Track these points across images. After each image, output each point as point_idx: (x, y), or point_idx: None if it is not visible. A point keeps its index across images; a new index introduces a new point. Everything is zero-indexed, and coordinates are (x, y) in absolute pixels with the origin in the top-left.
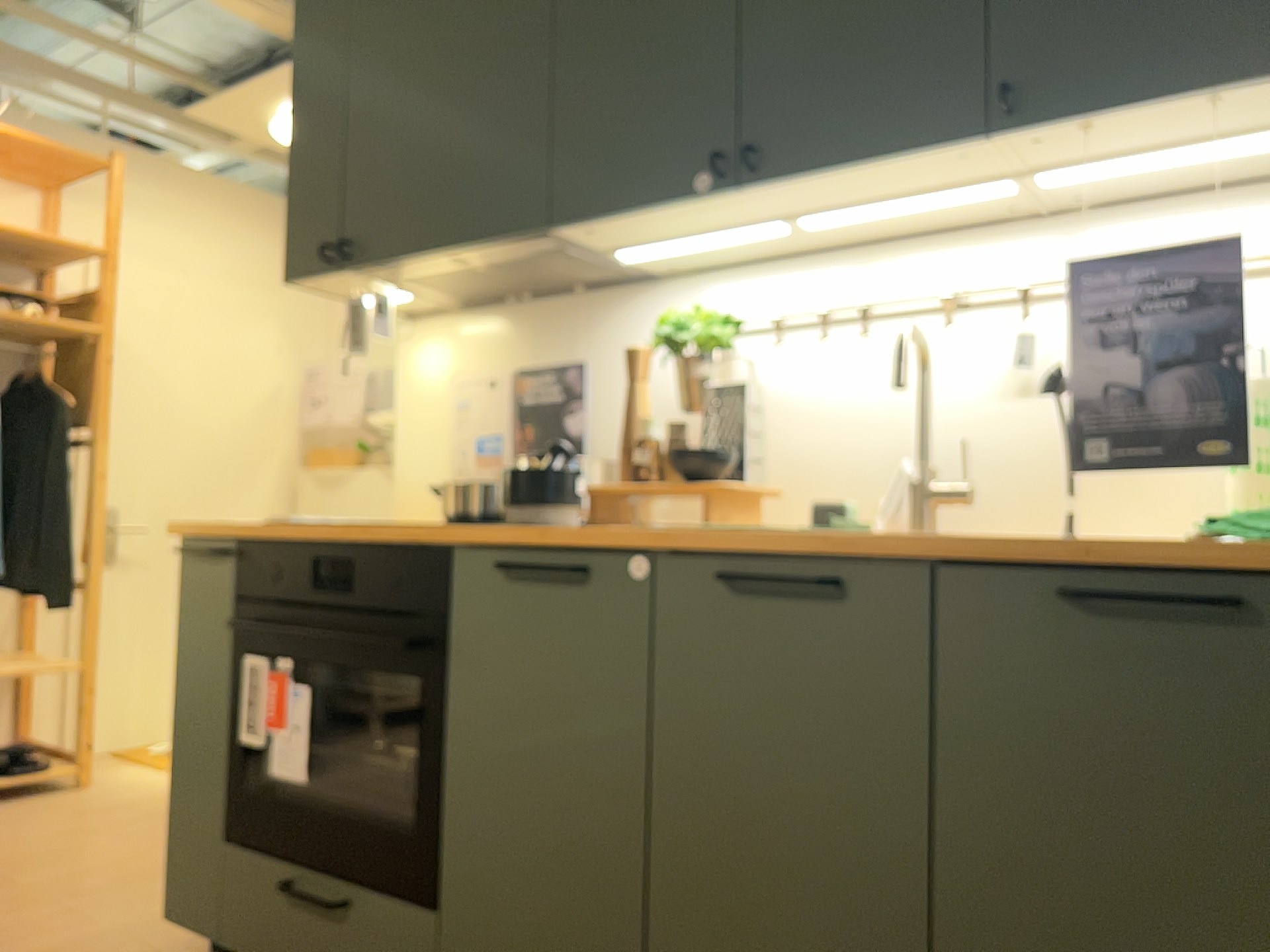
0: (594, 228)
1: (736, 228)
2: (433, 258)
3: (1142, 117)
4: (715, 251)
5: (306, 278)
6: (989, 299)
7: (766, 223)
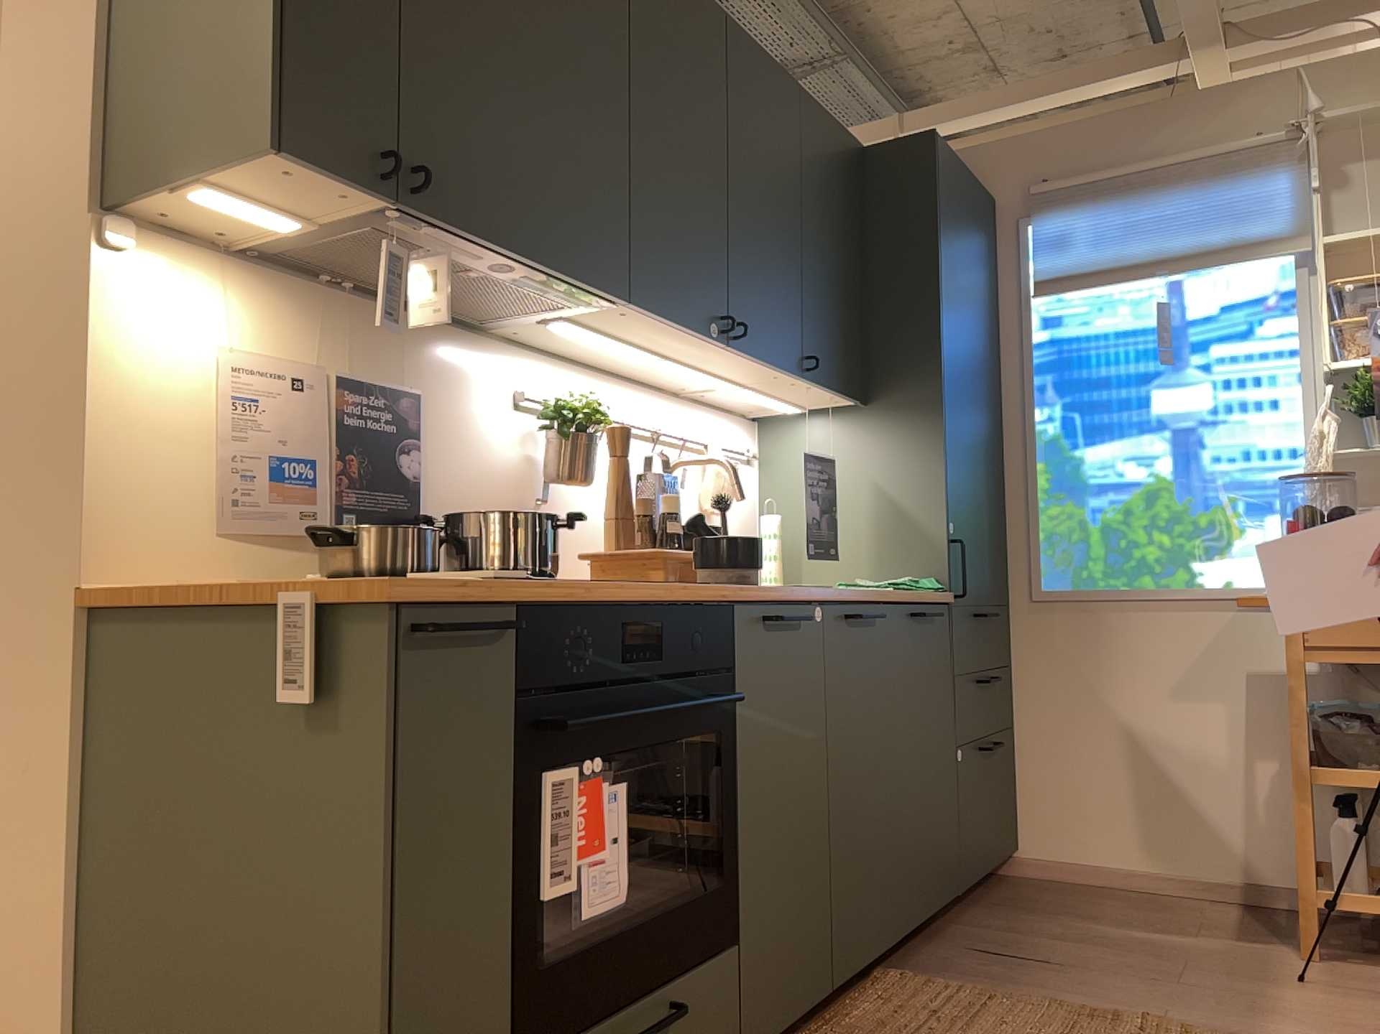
0: (631, 312)
1: (644, 346)
2: (505, 255)
3: (819, 390)
4: (566, 339)
5: (310, 163)
6: (666, 437)
7: (658, 352)
